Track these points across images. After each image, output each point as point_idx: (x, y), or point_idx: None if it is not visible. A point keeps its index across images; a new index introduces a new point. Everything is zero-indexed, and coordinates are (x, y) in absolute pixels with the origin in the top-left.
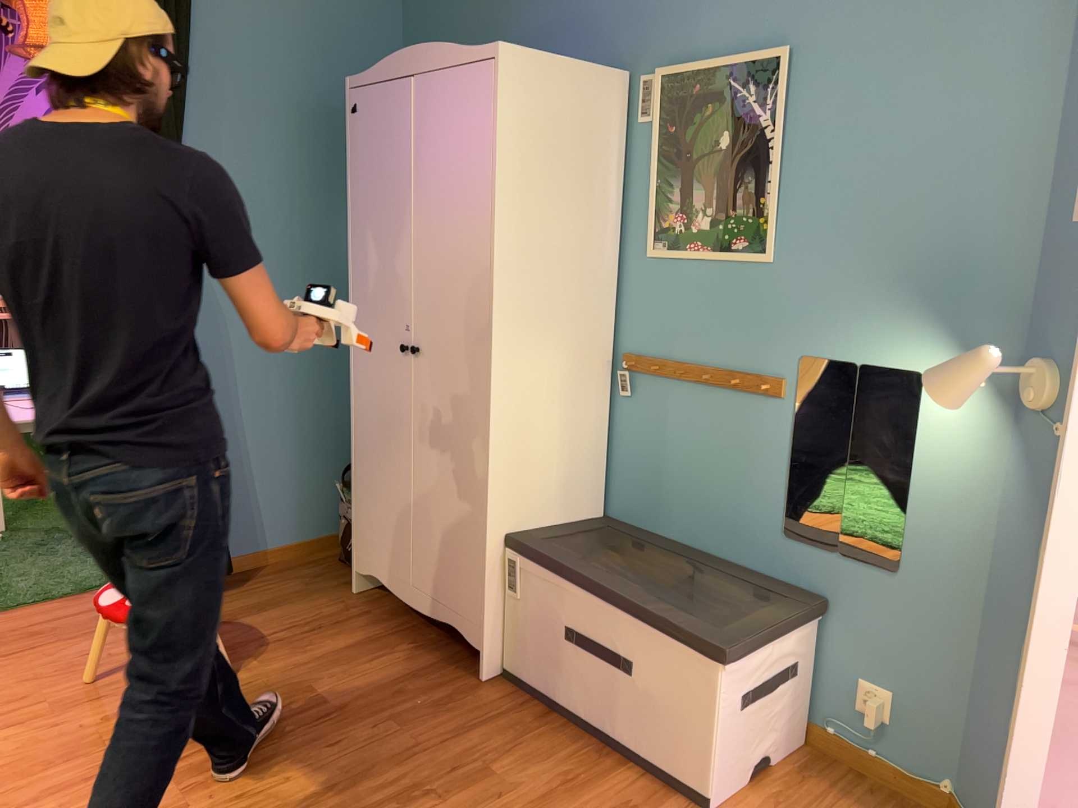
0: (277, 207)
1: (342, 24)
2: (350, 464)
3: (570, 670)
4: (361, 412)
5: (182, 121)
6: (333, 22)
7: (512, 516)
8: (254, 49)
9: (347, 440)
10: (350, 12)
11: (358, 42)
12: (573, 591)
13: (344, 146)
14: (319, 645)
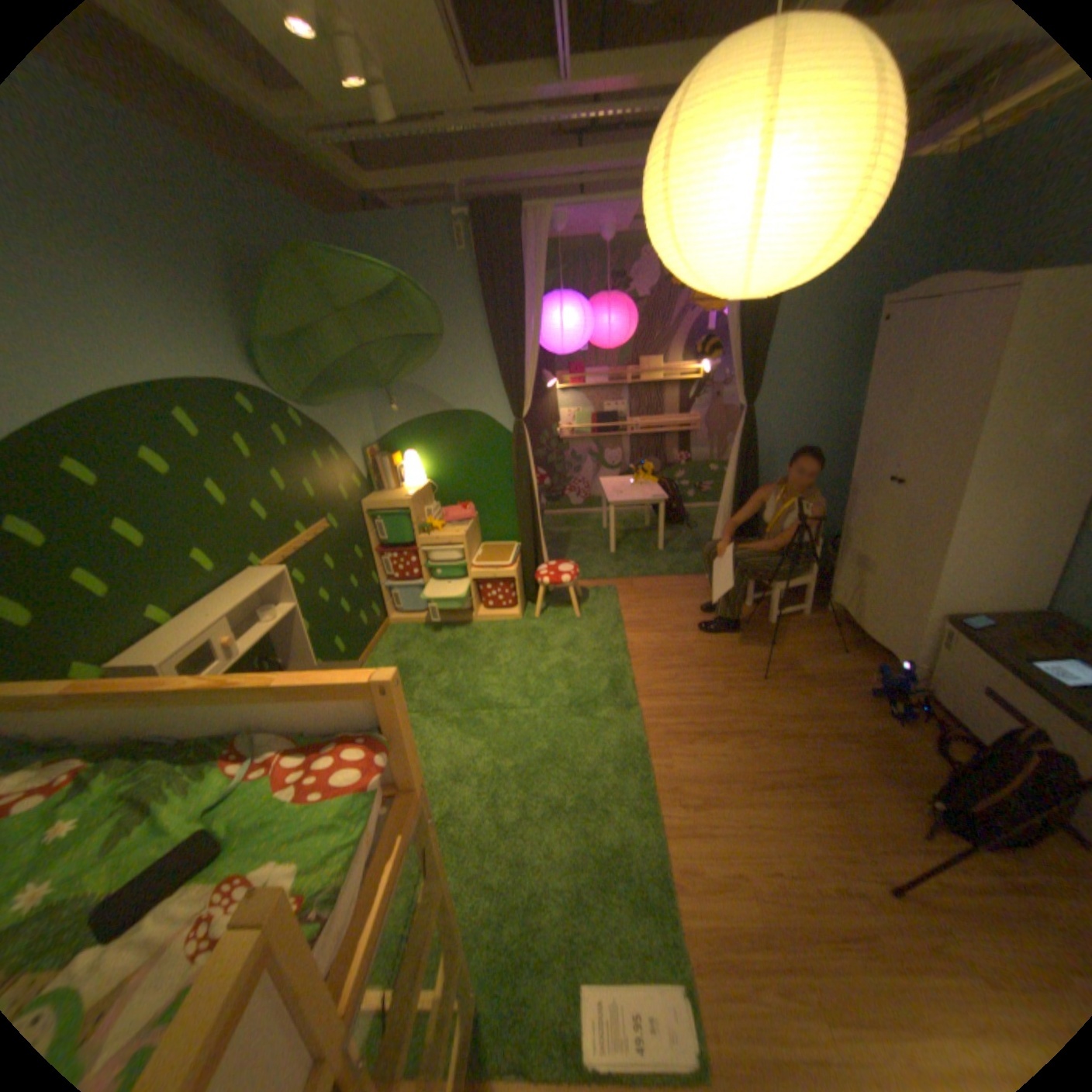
0: (819, 379)
1: (888, 246)
2: (840, 536)
3: (980, 712)
4: (853, 512)
5: (769, 339)
6: (881, 246)
7: (955, 603)
8: (820, 281)
9: (841, 520)
10: (896, 235)
11: (899, 255)
12: (996, 667)
13: (873, 332)
14: (803, 638)
